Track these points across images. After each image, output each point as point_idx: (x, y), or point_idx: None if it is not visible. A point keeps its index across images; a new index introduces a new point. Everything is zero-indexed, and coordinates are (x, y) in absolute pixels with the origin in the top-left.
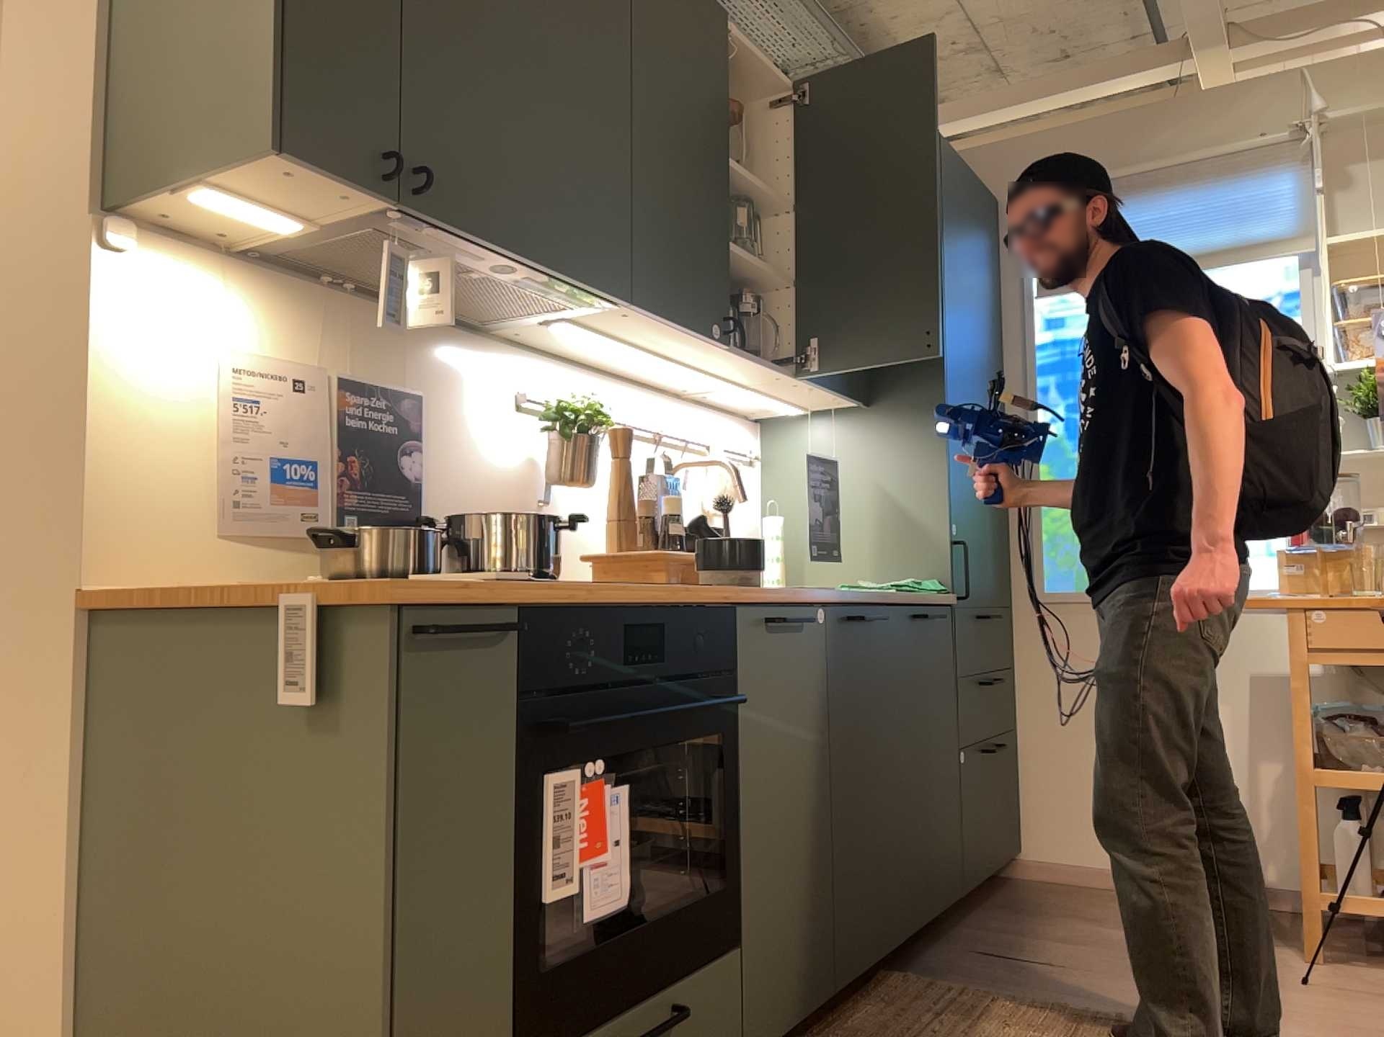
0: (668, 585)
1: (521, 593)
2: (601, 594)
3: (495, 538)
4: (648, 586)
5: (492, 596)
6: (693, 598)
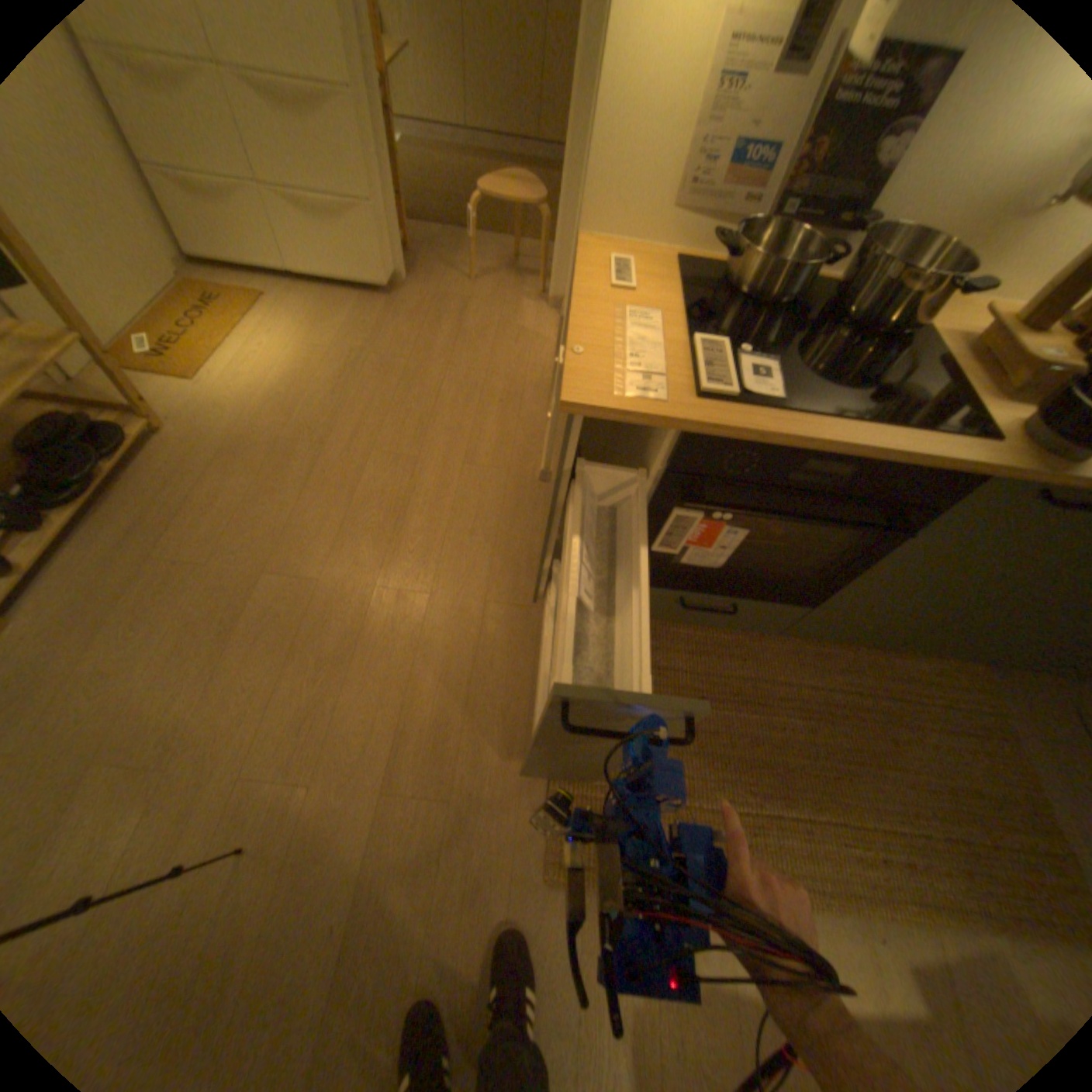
0: (925, 429)
1: (685, 426)
2: (800, 430)
3: (878, 275)
4: (884, 429)
5: (656, 423)
6: (932, 454)
